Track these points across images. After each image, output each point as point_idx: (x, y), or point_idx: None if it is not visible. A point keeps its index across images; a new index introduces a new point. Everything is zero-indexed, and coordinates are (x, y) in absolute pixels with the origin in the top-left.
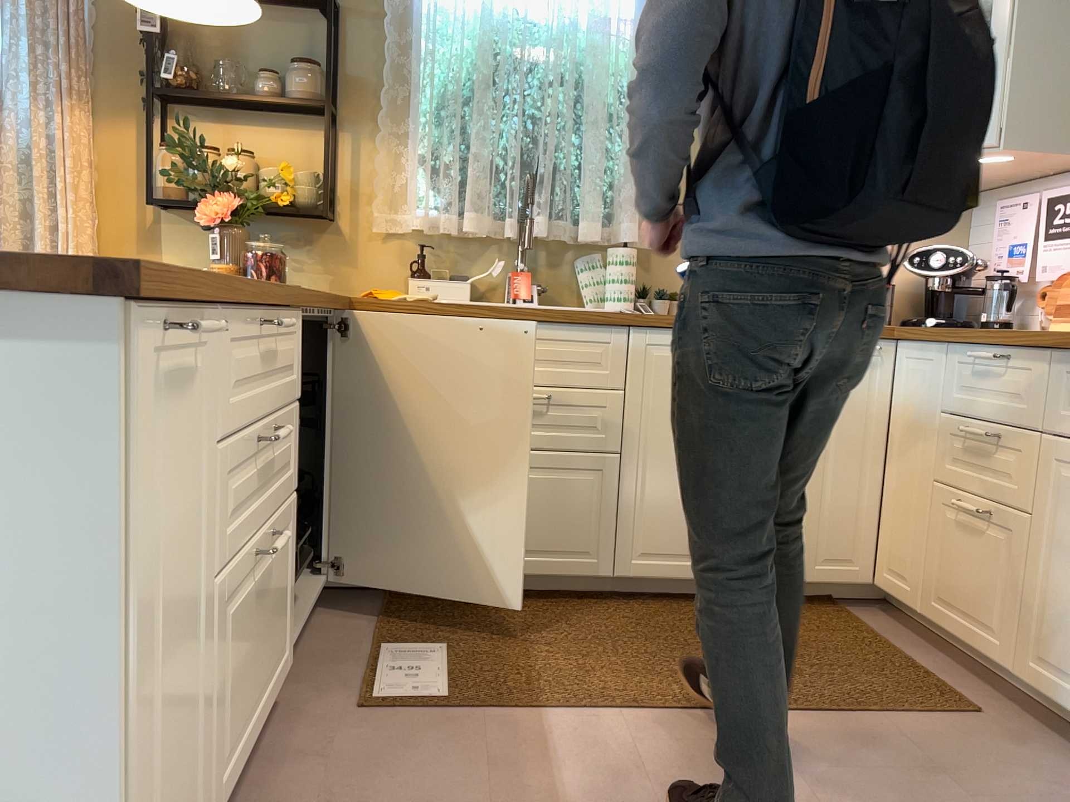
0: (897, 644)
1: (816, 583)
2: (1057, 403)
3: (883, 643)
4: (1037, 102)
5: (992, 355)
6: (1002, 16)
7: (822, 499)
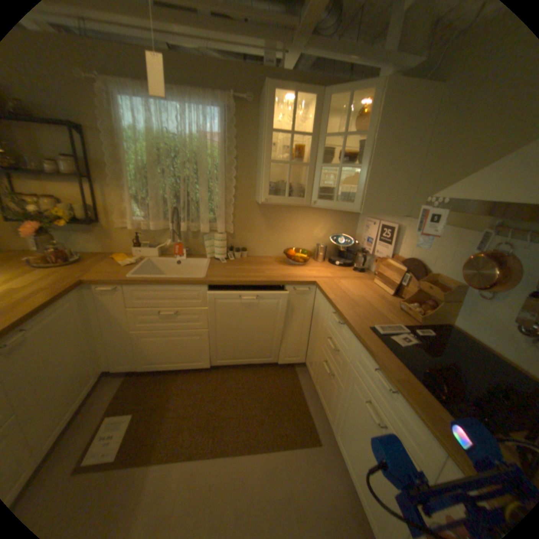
0: (306, 394)
1: (284, 364)
2: (356, 357)
3: (301, 395)
4: (378, 194)
5: (338, 322)
6: (367, 153)
7: (287, 339)
